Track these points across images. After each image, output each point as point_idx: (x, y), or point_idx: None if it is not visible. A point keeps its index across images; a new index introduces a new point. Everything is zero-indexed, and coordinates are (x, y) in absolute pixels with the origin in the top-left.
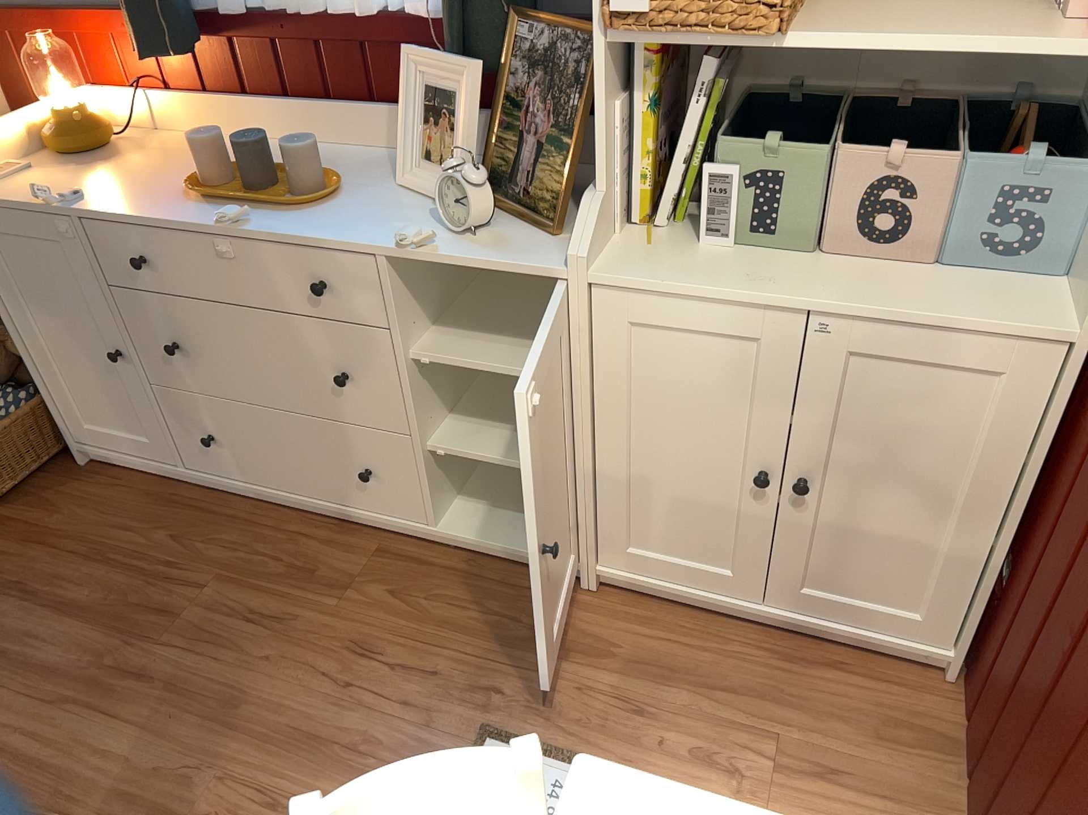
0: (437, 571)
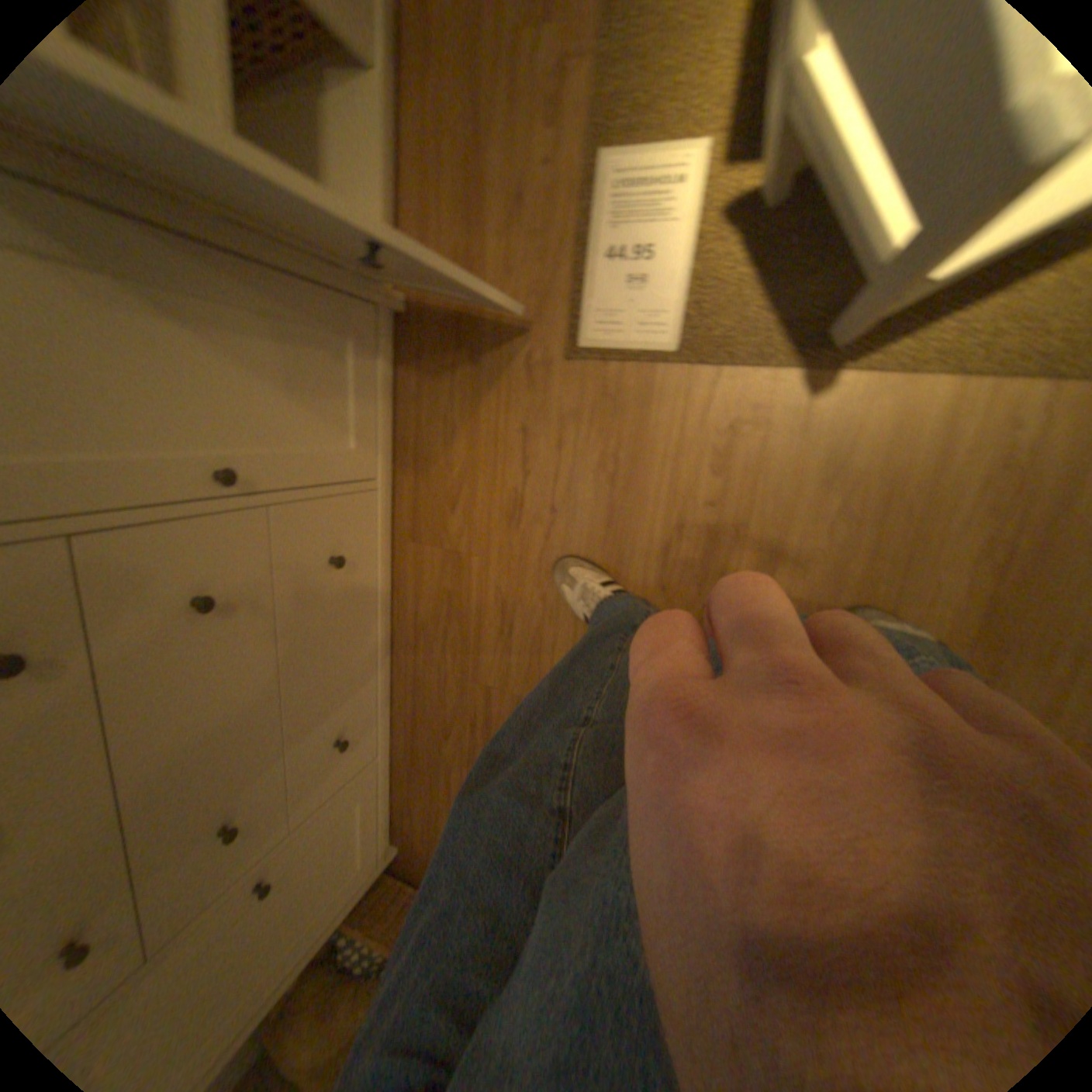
0: (417, 468)
